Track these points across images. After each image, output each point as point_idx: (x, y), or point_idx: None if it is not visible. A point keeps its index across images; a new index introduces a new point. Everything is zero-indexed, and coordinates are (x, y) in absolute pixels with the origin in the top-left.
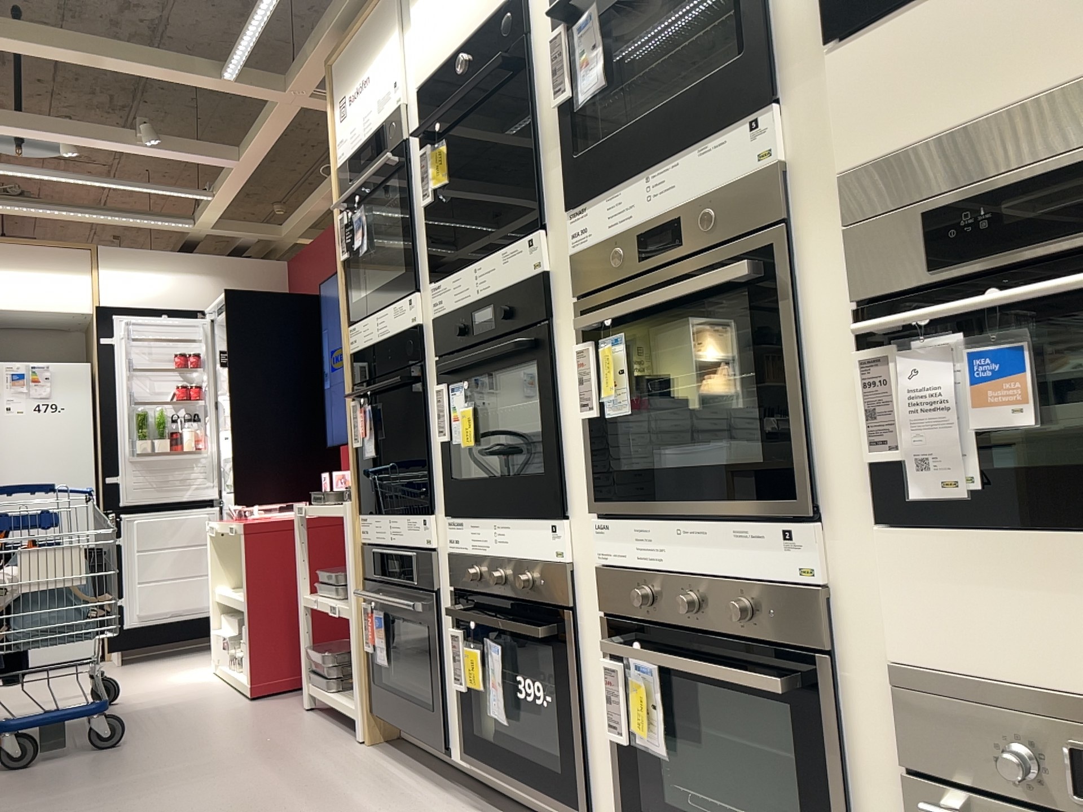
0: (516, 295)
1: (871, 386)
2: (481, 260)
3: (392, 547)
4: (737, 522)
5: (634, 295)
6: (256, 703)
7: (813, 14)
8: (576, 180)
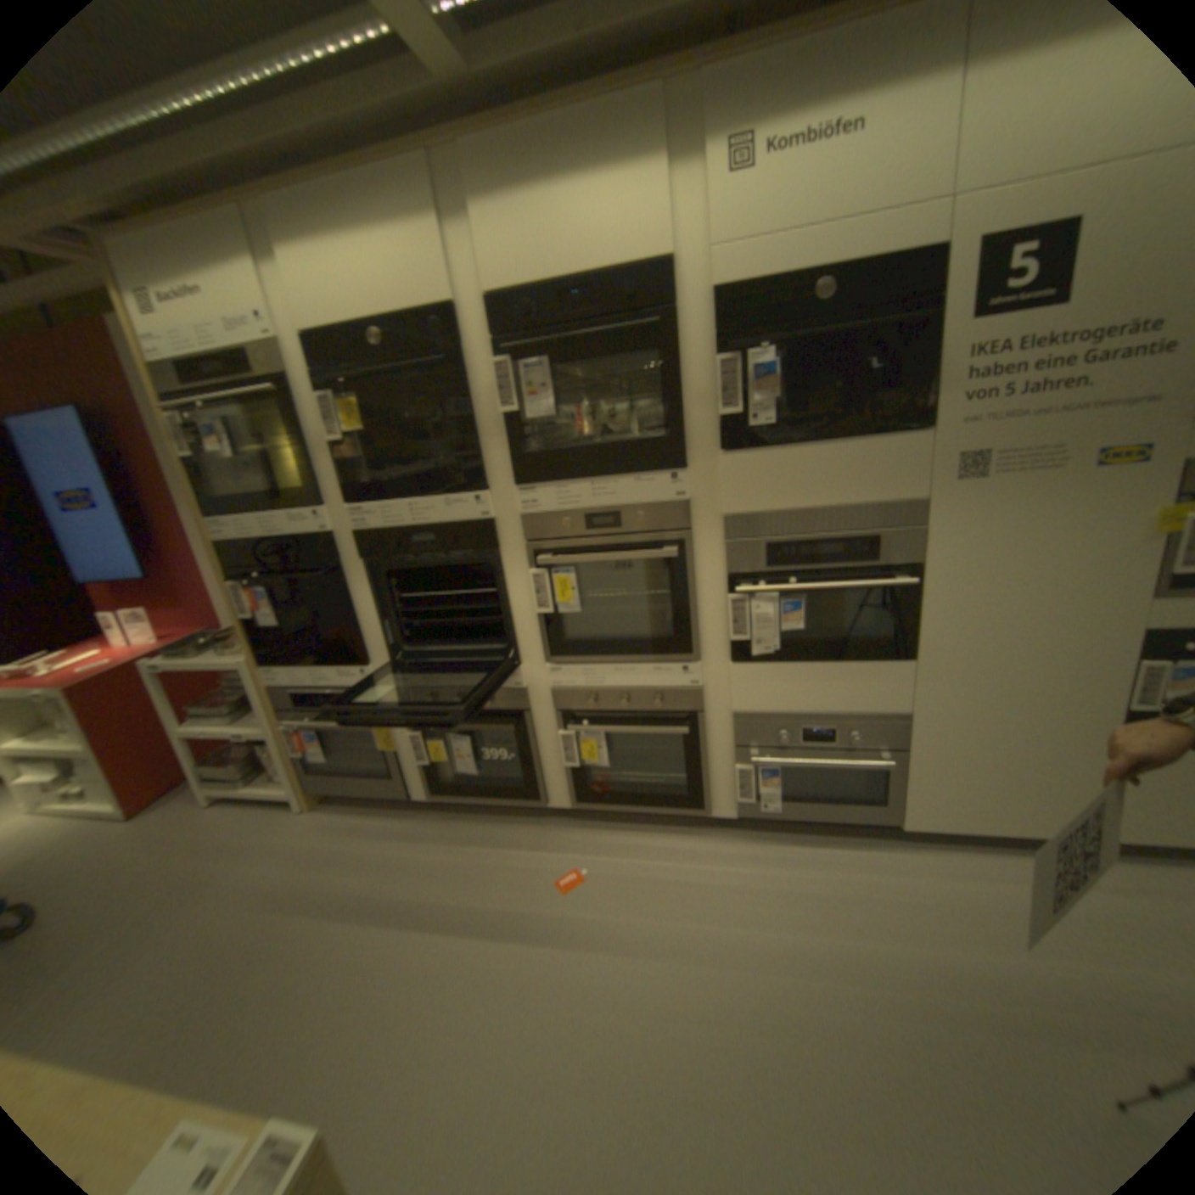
0: (461, 533)
1: (734, 612)
2: (416, 502)
3: (316, 690)
4: (652, 664)
5: (580, 550)
6: (134, 826)
7: (712, 430)
8: (523, 469)
